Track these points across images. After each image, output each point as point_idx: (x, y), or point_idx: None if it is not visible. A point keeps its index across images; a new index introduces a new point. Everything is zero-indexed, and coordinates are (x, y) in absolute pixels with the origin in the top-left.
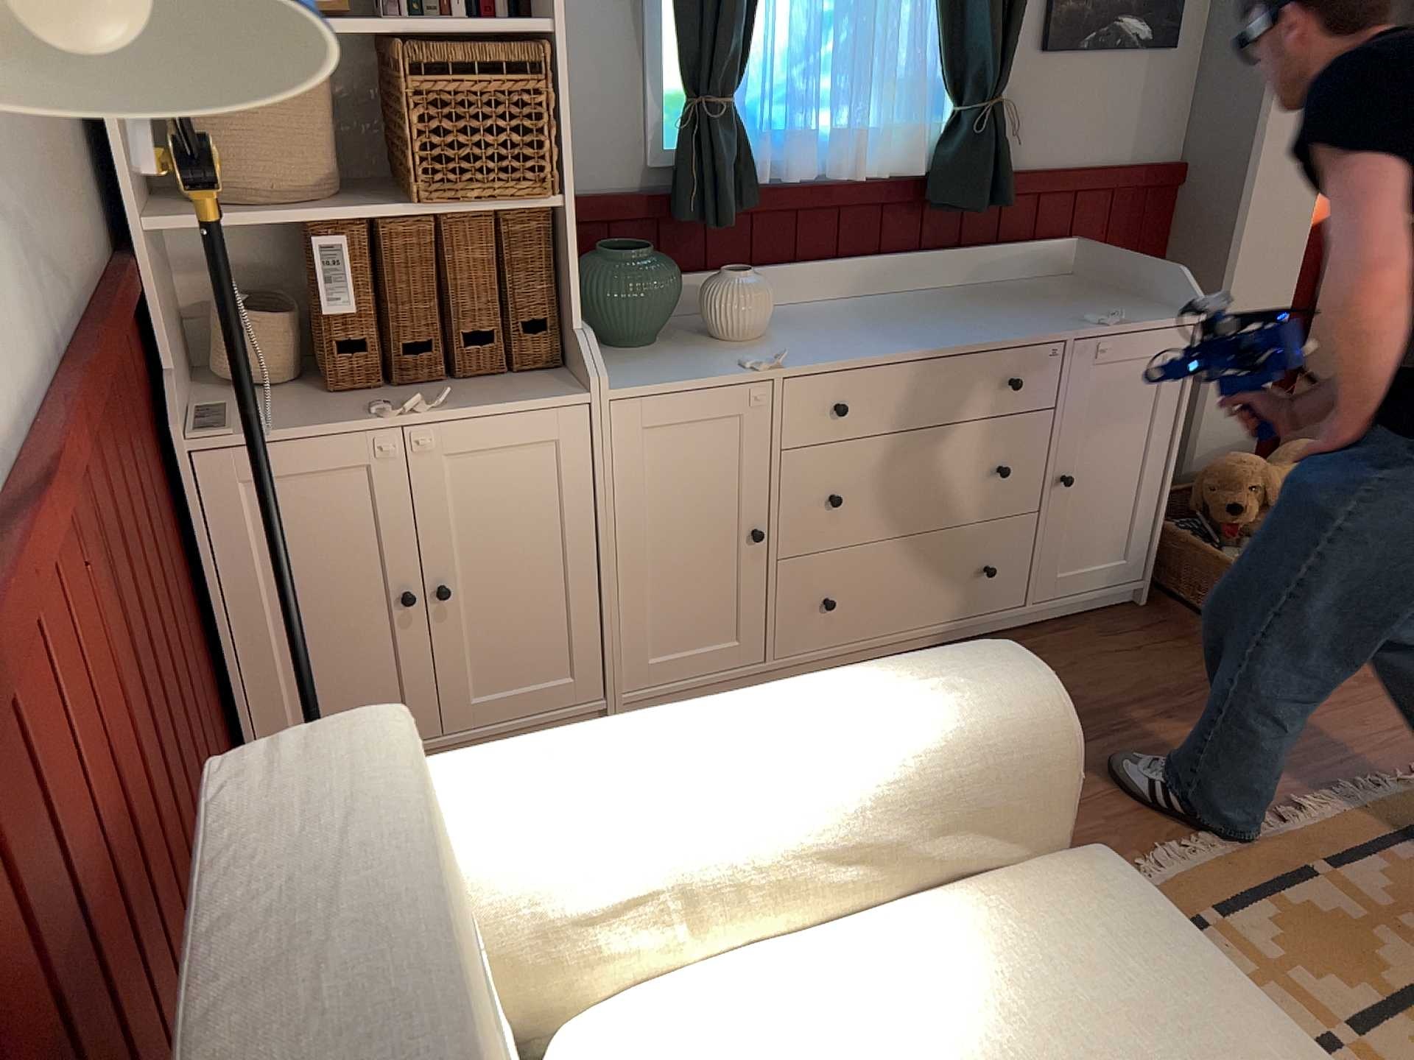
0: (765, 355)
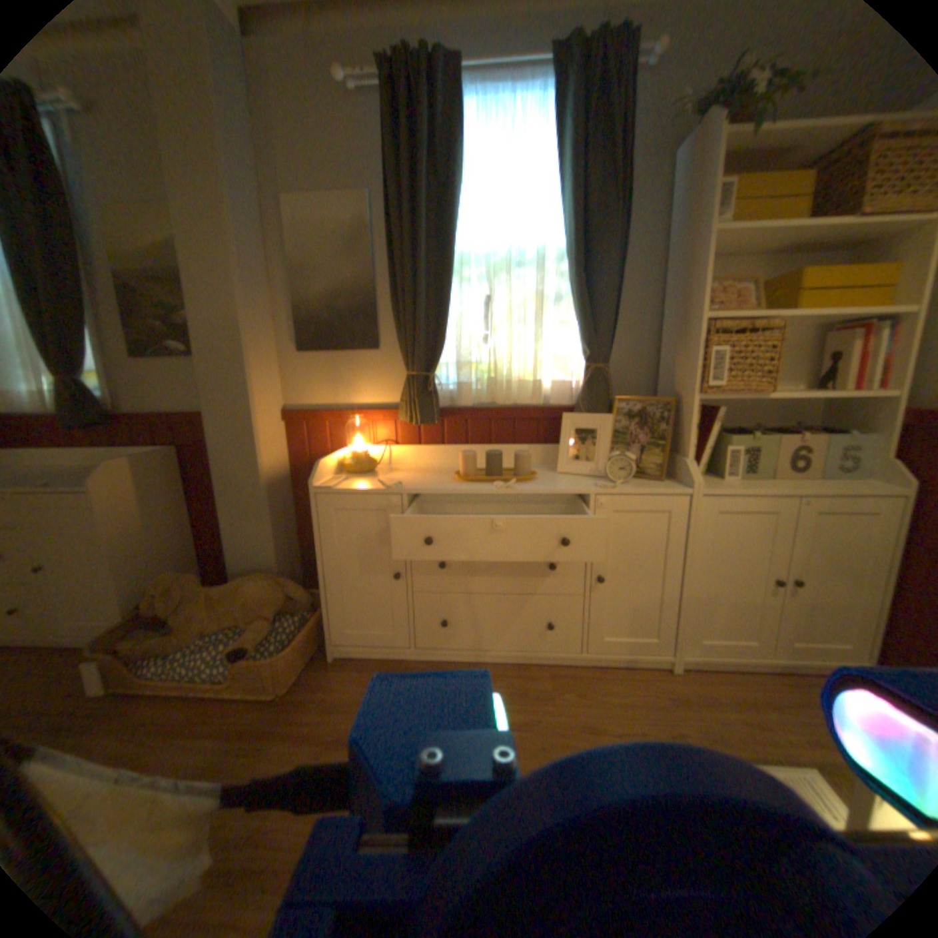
0: None
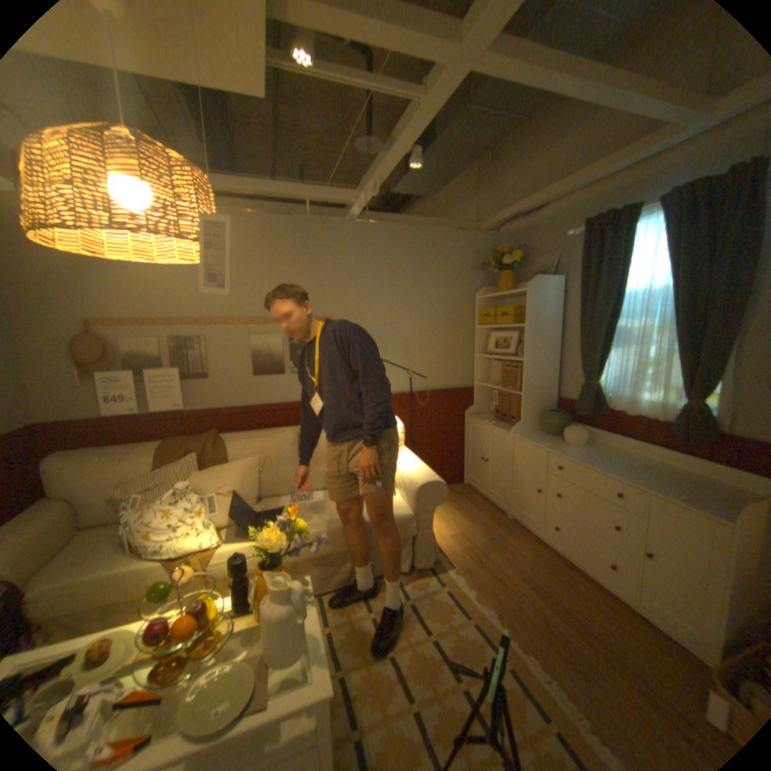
0: (549, 445)
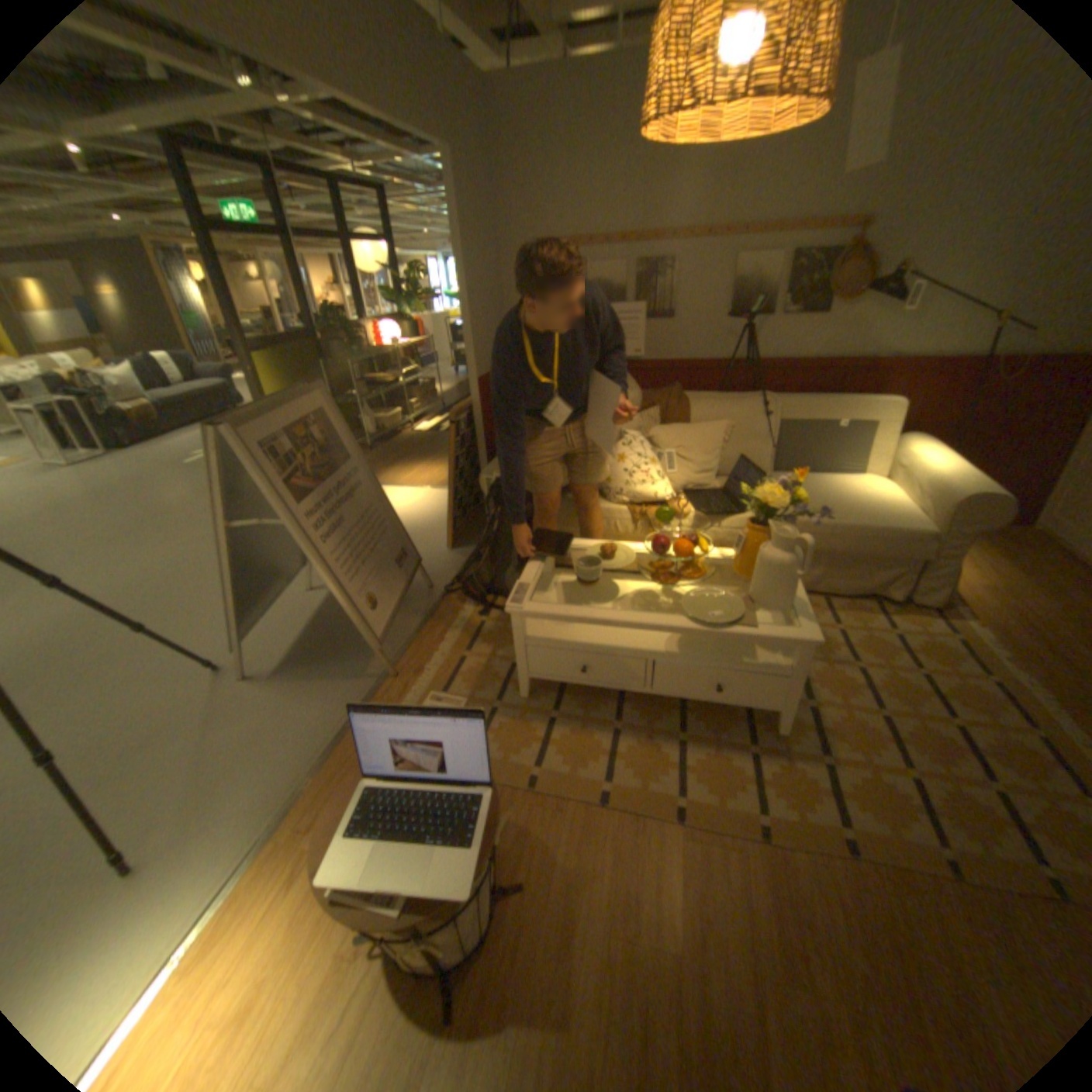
0: None
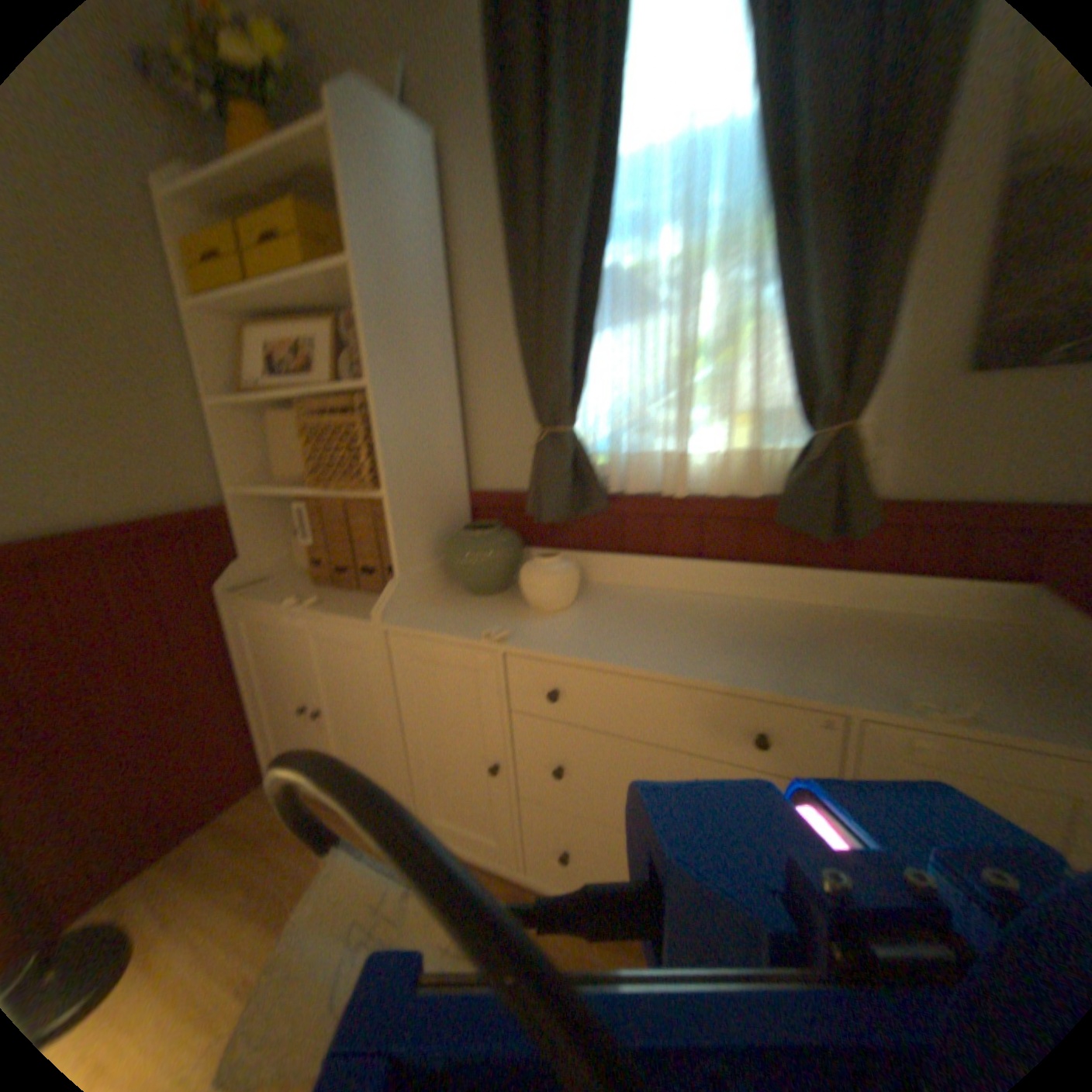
0: (504, 627)
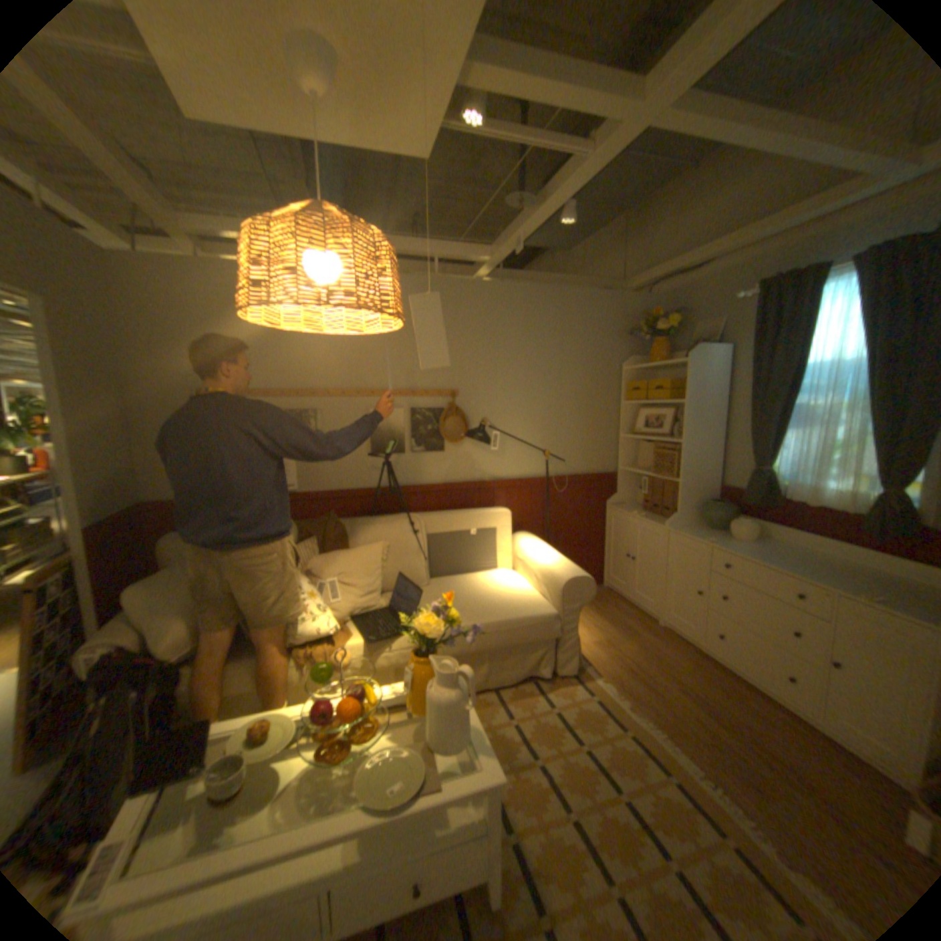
0: (714, 539)
